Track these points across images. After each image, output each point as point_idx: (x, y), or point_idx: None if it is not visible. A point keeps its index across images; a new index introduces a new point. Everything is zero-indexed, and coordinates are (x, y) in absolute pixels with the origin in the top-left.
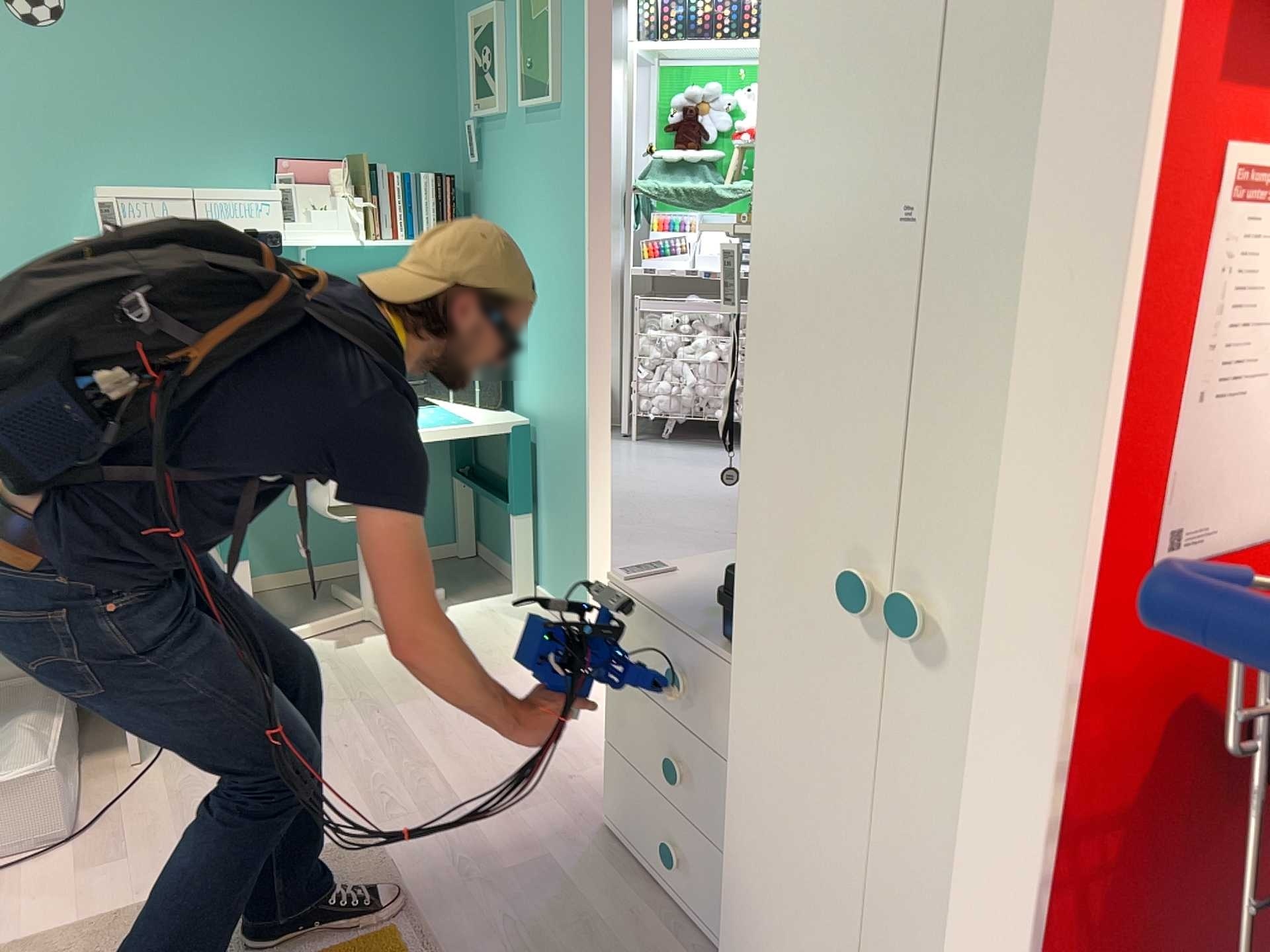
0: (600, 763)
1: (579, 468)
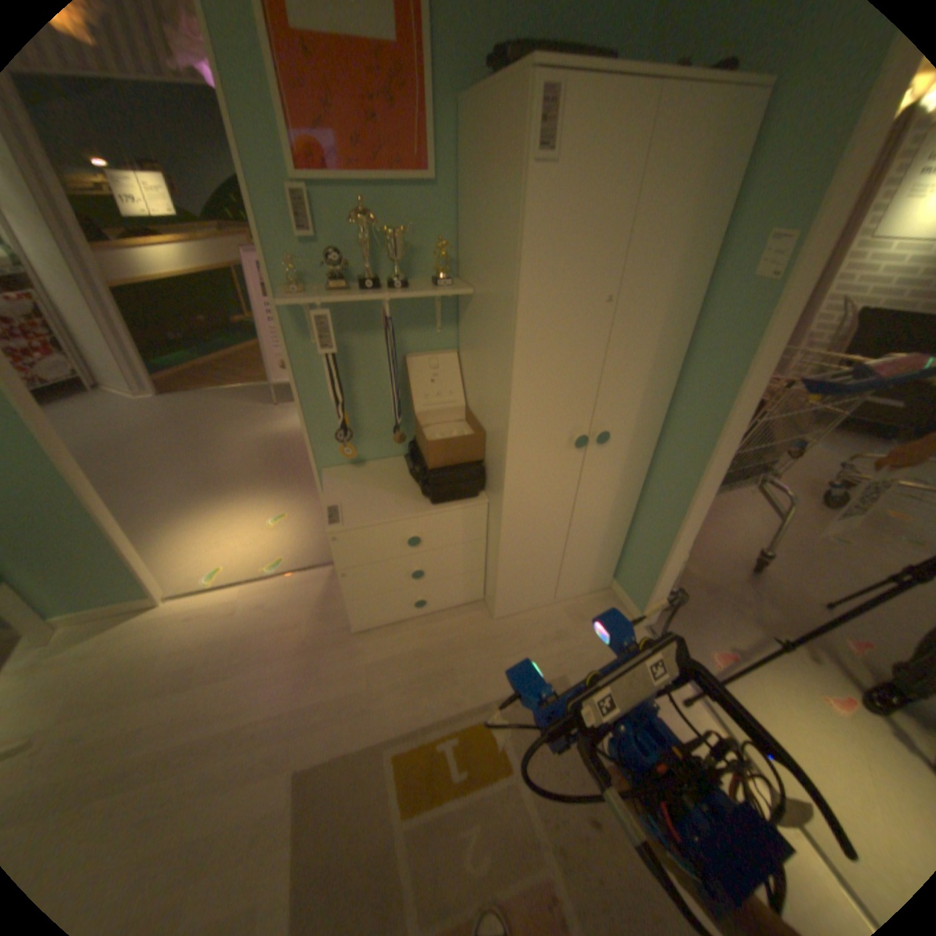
0: (296, 626)
1: (71, 516)
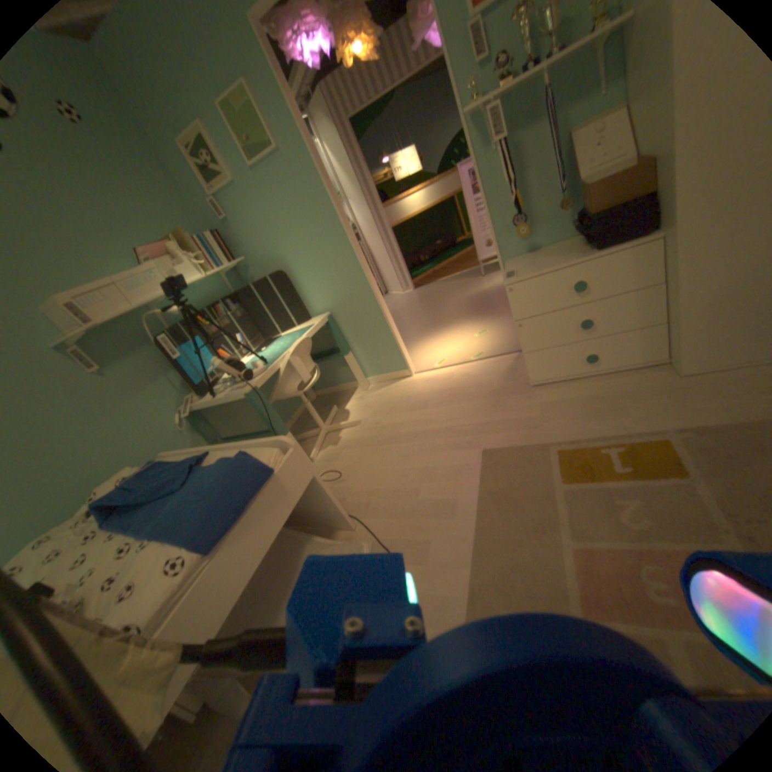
0: (489, 383)
1: (372, 310)
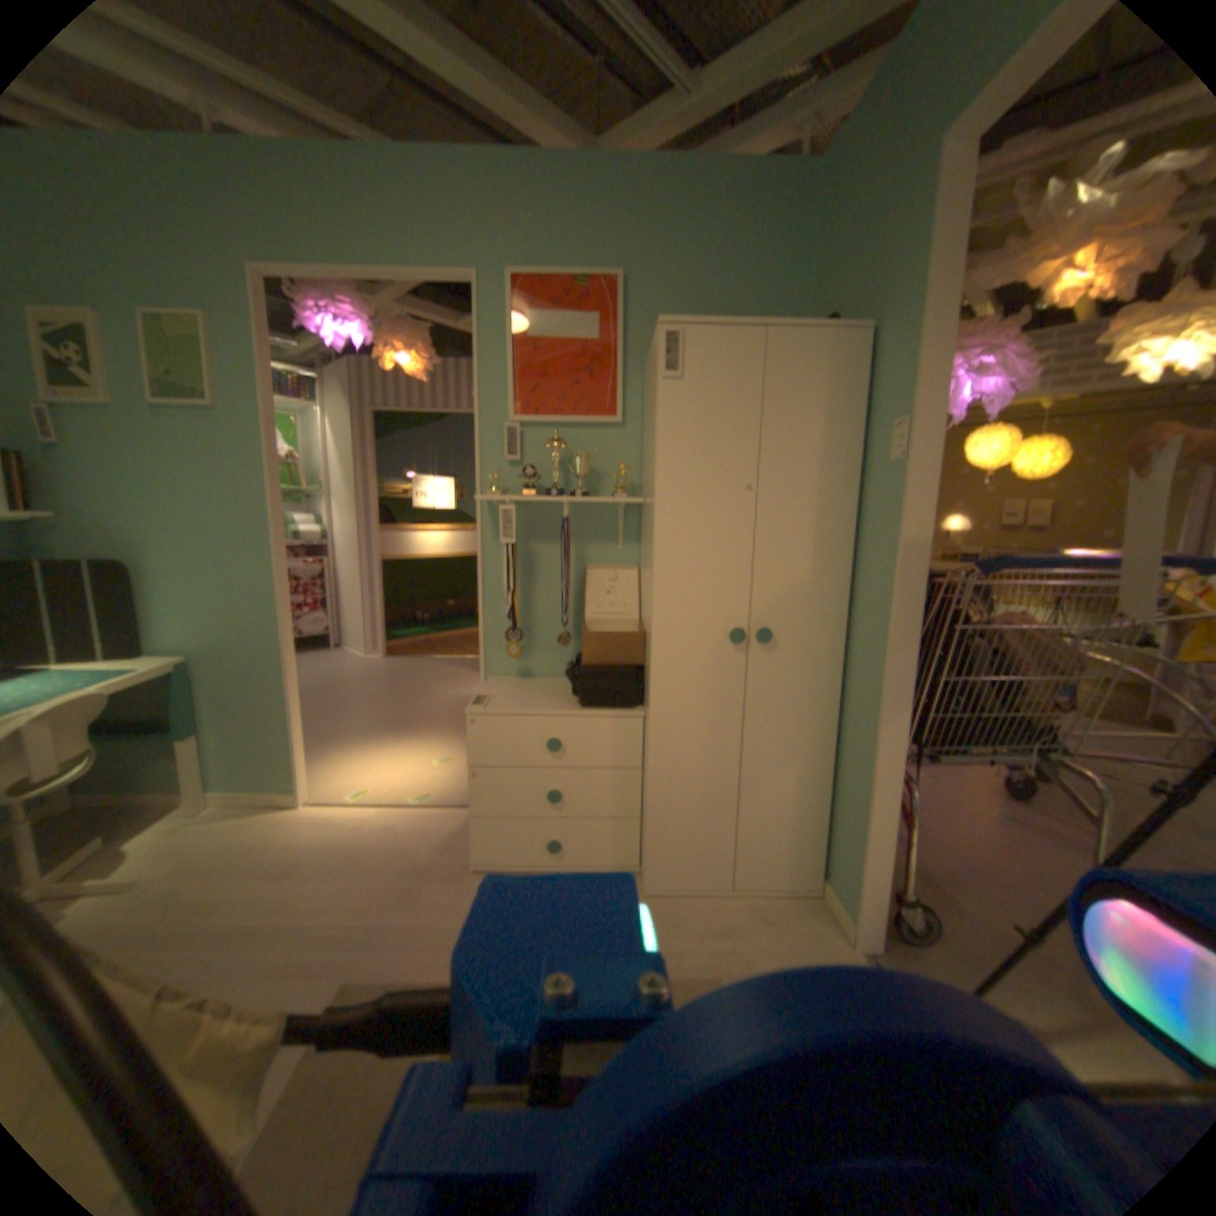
0: (416, 853)
1: (270, 681)
